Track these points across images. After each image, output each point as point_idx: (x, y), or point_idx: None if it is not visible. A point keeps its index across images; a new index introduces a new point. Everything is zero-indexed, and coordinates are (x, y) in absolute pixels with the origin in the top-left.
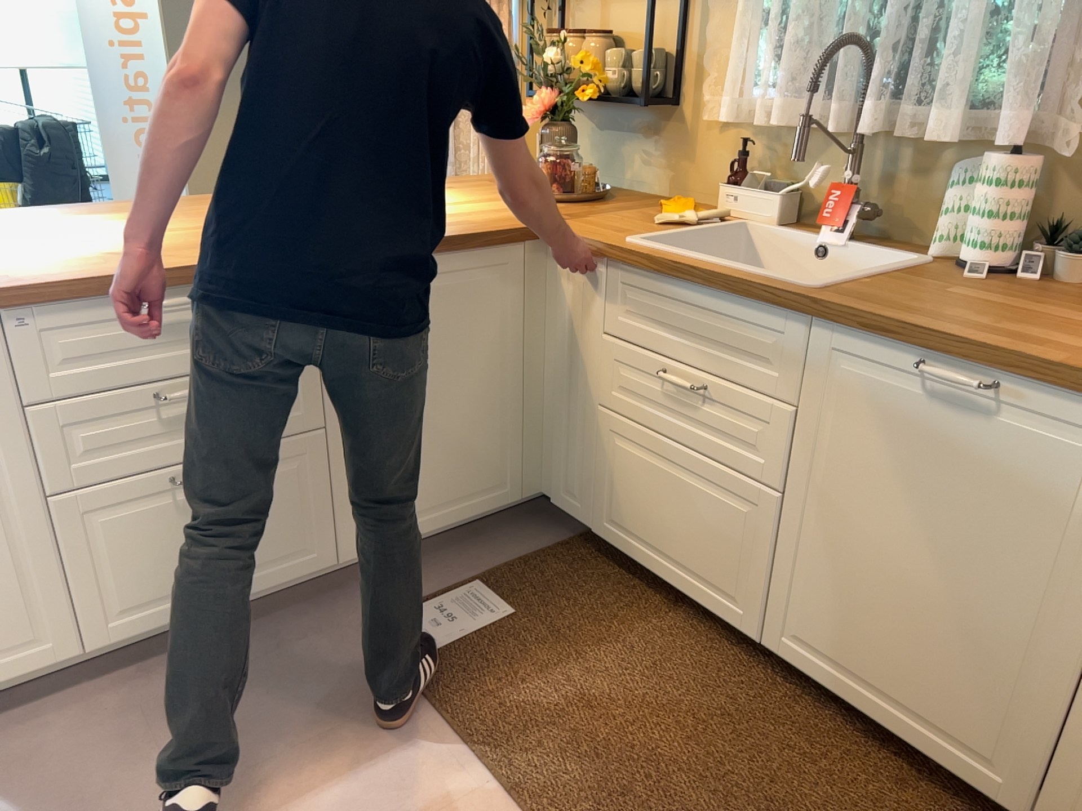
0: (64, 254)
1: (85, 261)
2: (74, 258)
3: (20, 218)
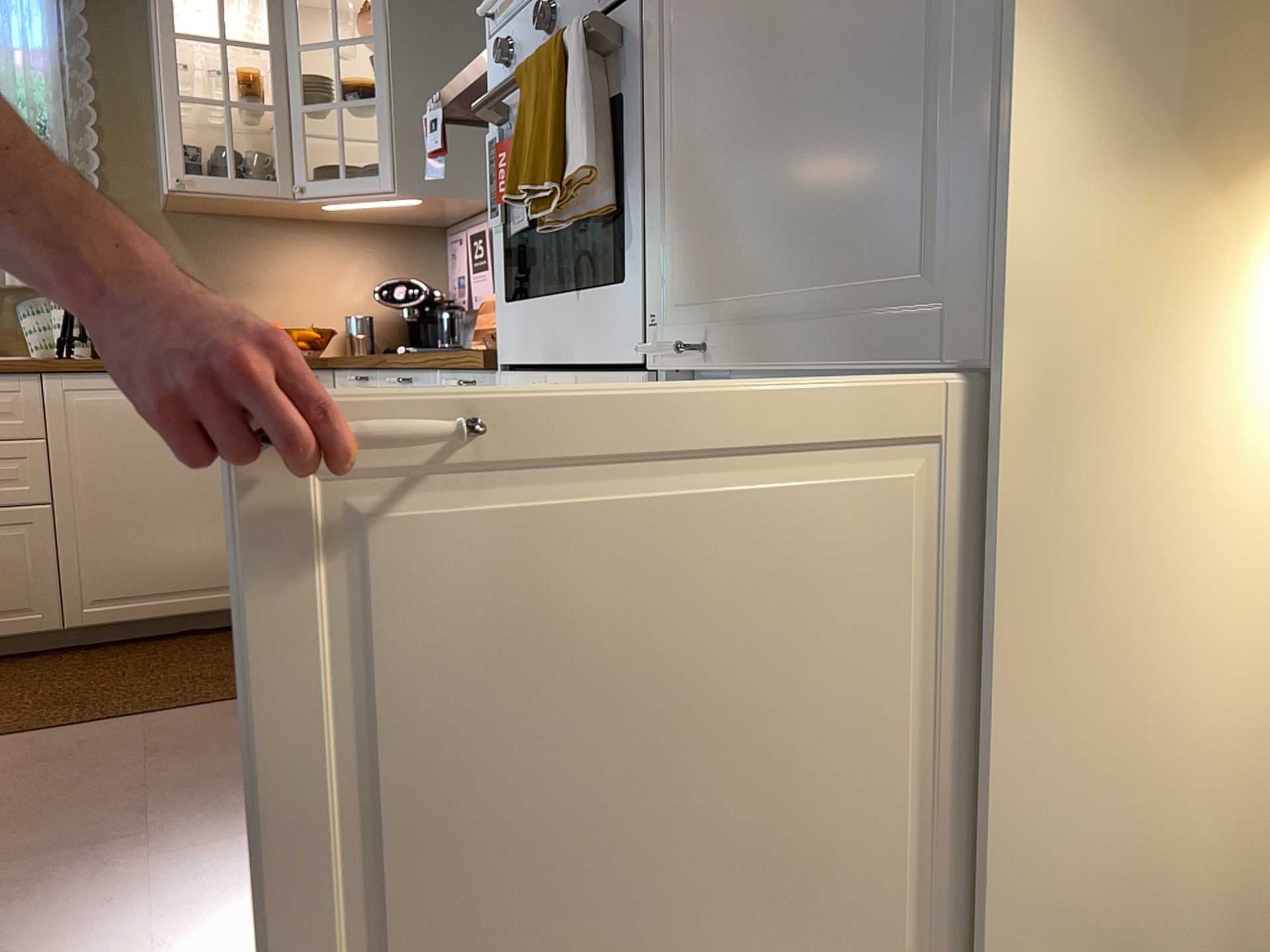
0: None
1: None
2: None
3: None
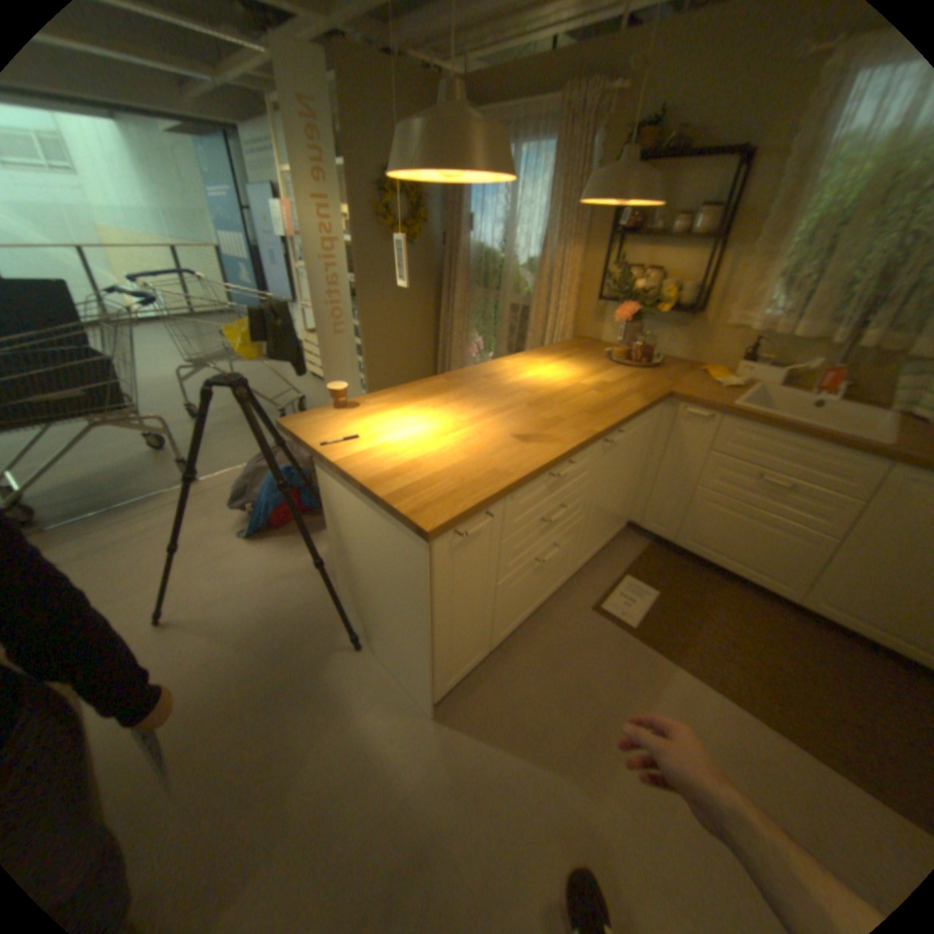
0: (483, 440)
1: (508, 448)
2: (495, 444)
3: (393, 401)
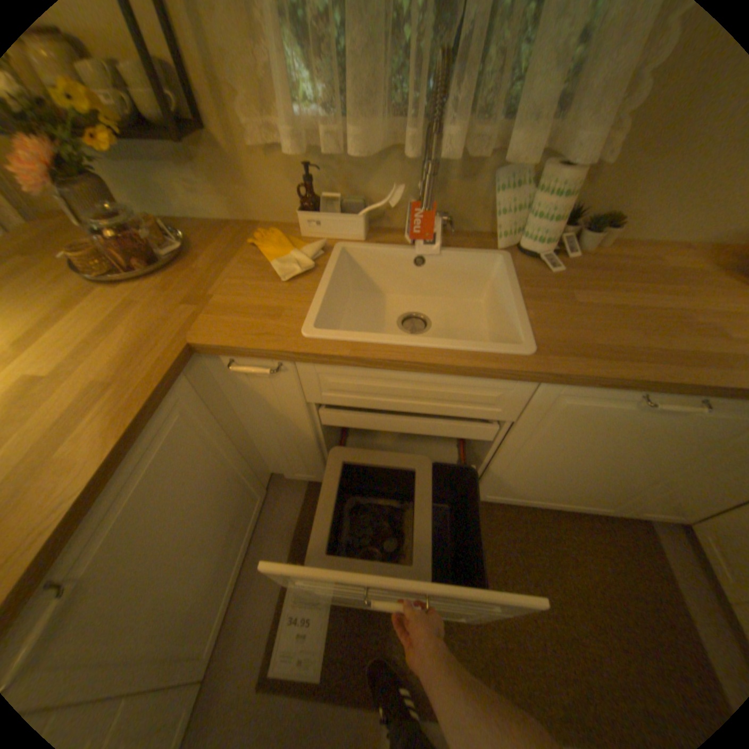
0: None
1: None
2: None
3: None
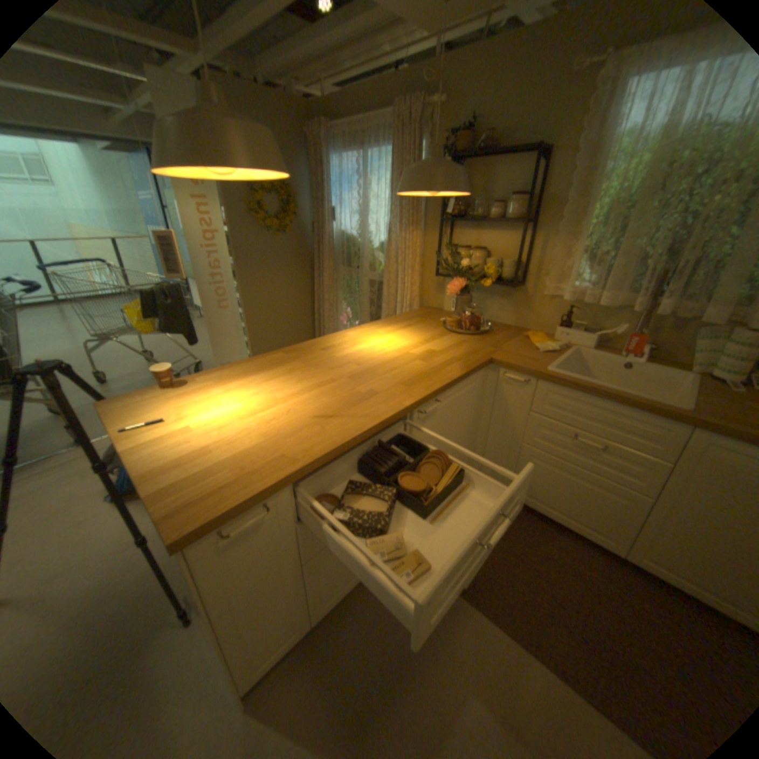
0: (287, 421)
1: (308, 429)
2: (298, 425)
3: (223, 378)
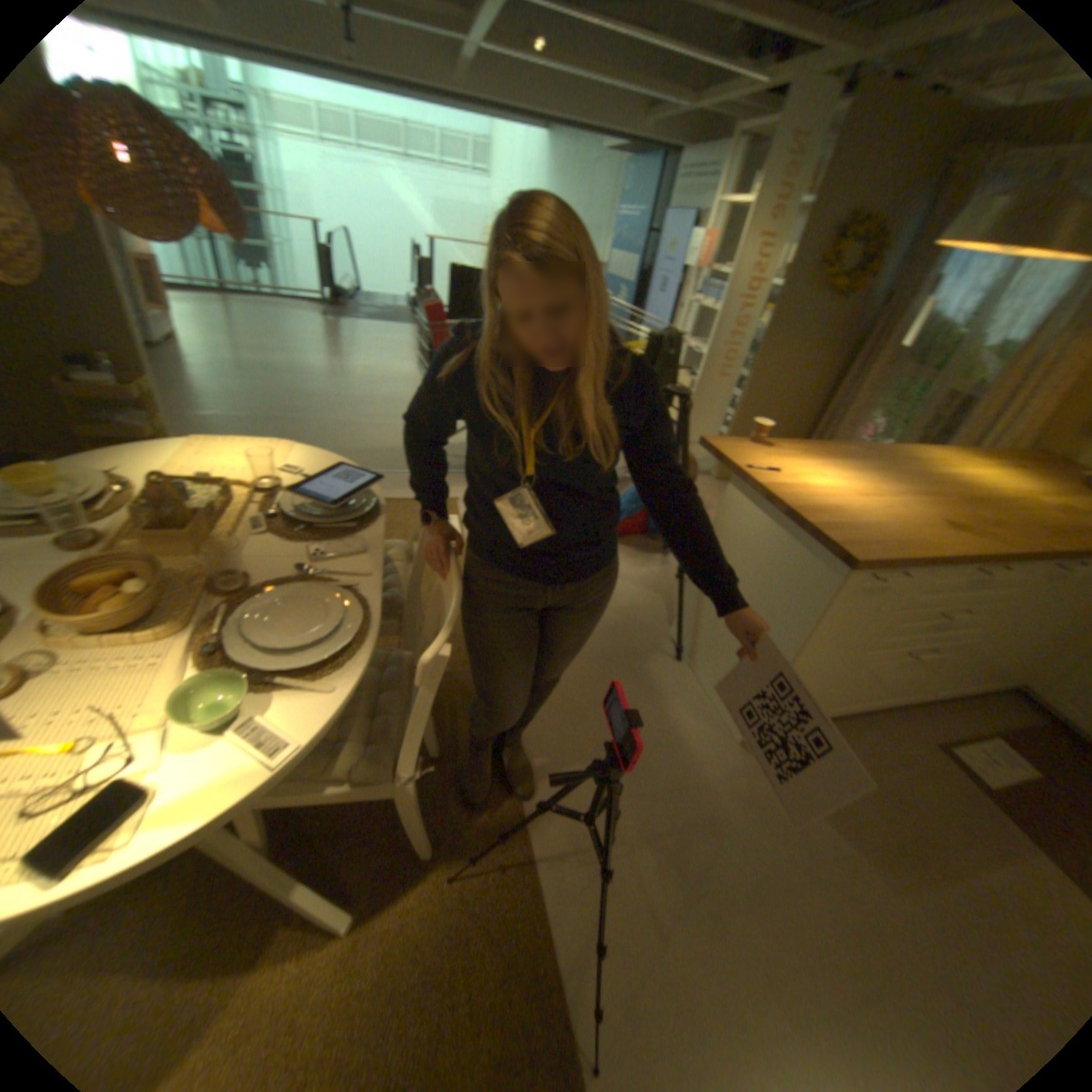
0: (911, 514)
1: (941, 529)
2: (926, 521)
3: (809, 453)
